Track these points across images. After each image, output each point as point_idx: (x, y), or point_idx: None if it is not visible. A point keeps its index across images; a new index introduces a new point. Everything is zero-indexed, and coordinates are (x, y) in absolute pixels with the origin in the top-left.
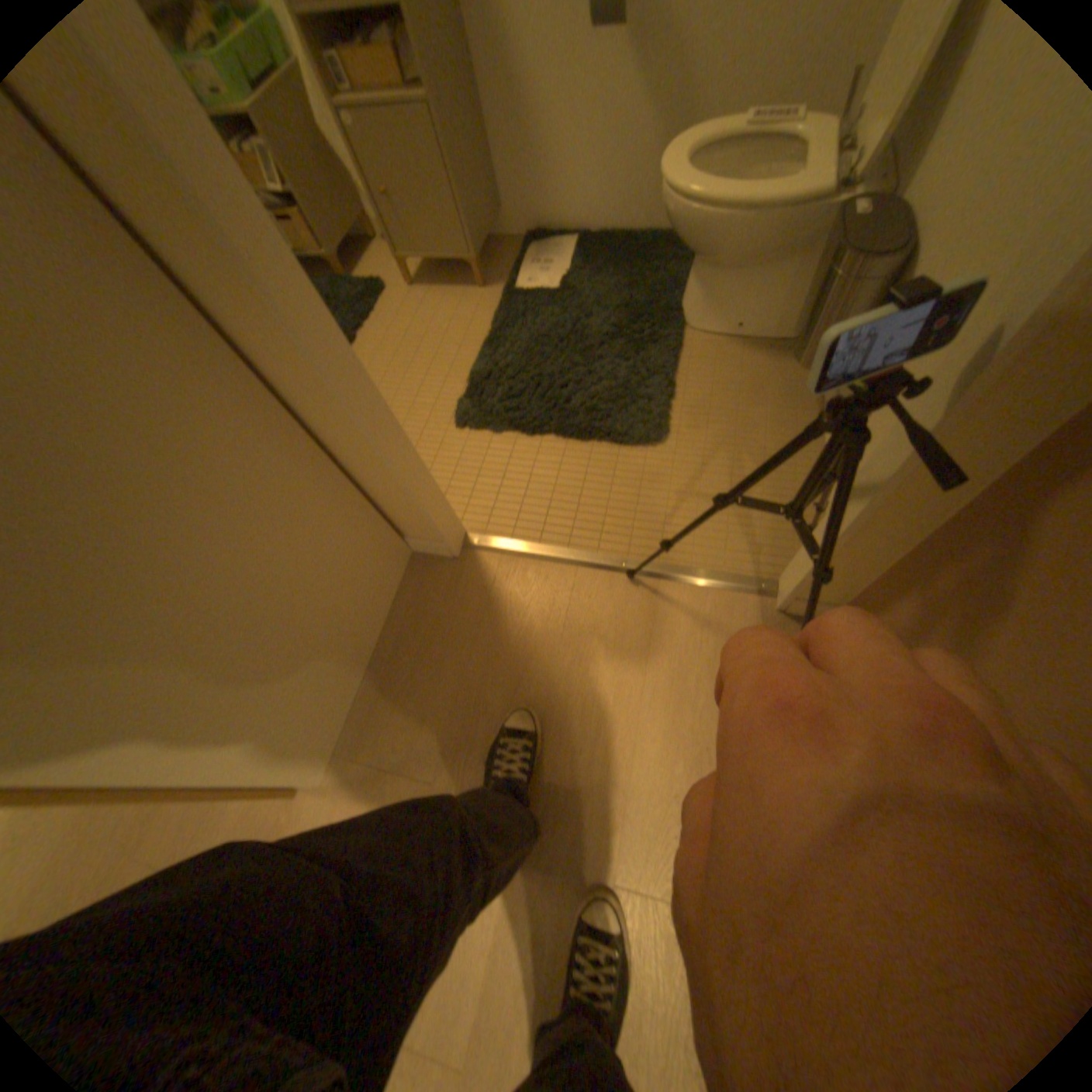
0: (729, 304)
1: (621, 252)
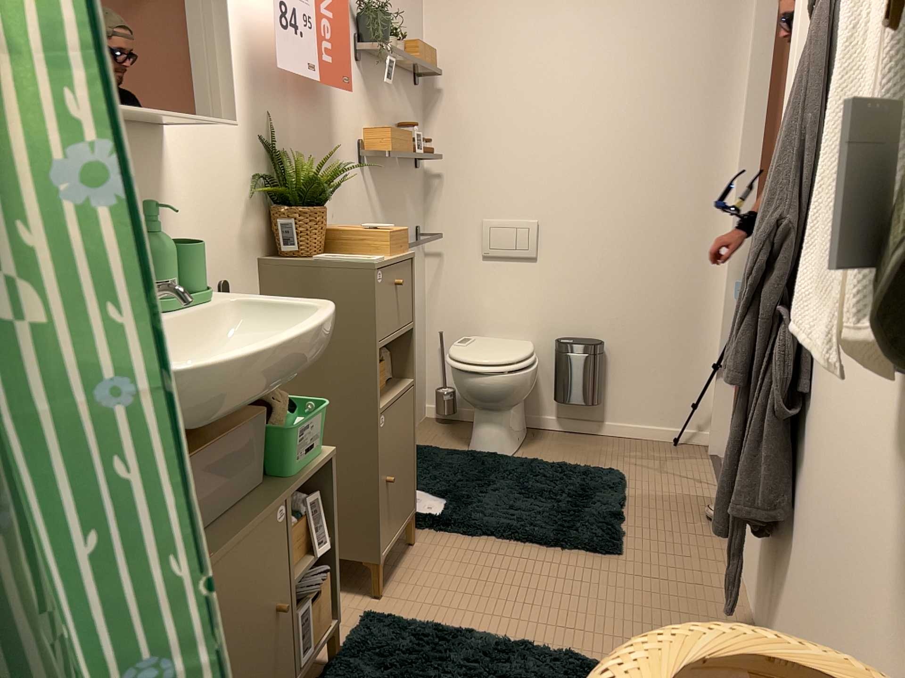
0: (515, 432)
1: (420, 467)
